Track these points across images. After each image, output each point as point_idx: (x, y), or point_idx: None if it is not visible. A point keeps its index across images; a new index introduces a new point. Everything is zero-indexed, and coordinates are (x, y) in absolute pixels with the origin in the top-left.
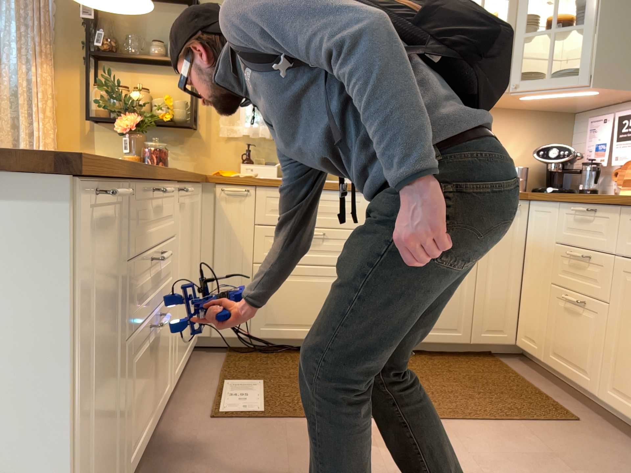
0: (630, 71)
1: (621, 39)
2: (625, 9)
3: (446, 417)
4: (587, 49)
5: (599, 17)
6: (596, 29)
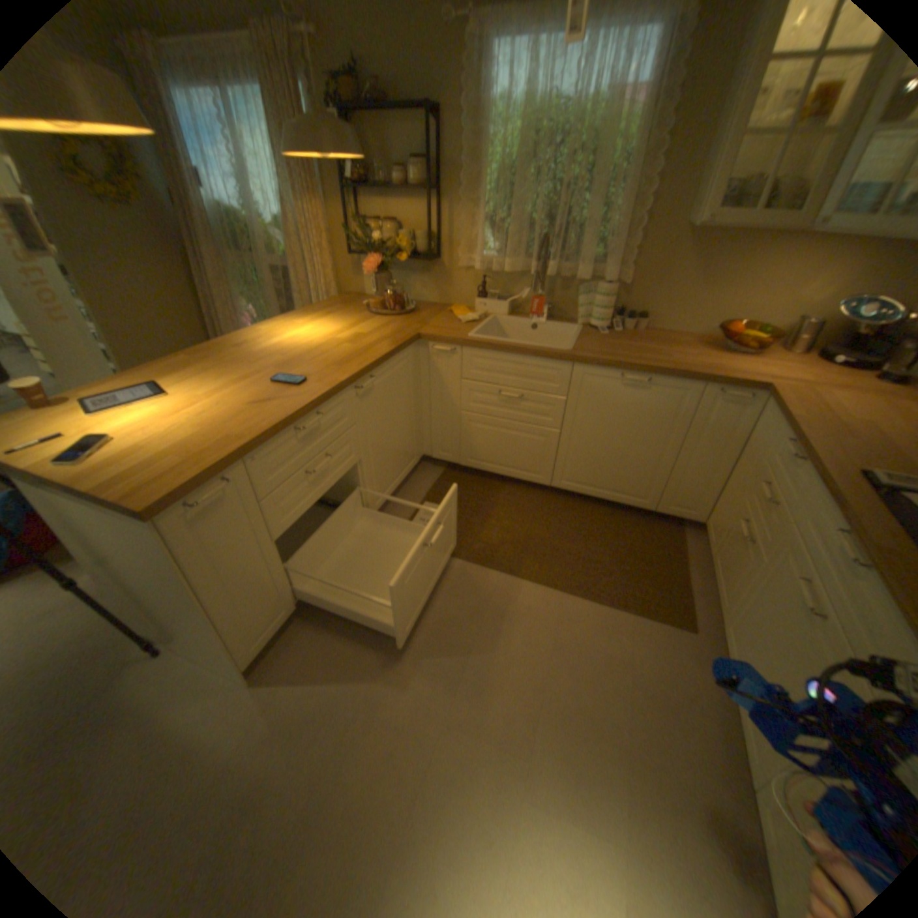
0: None
1: None
2: None
3: (571, 590)
4: None
5: None
6: None
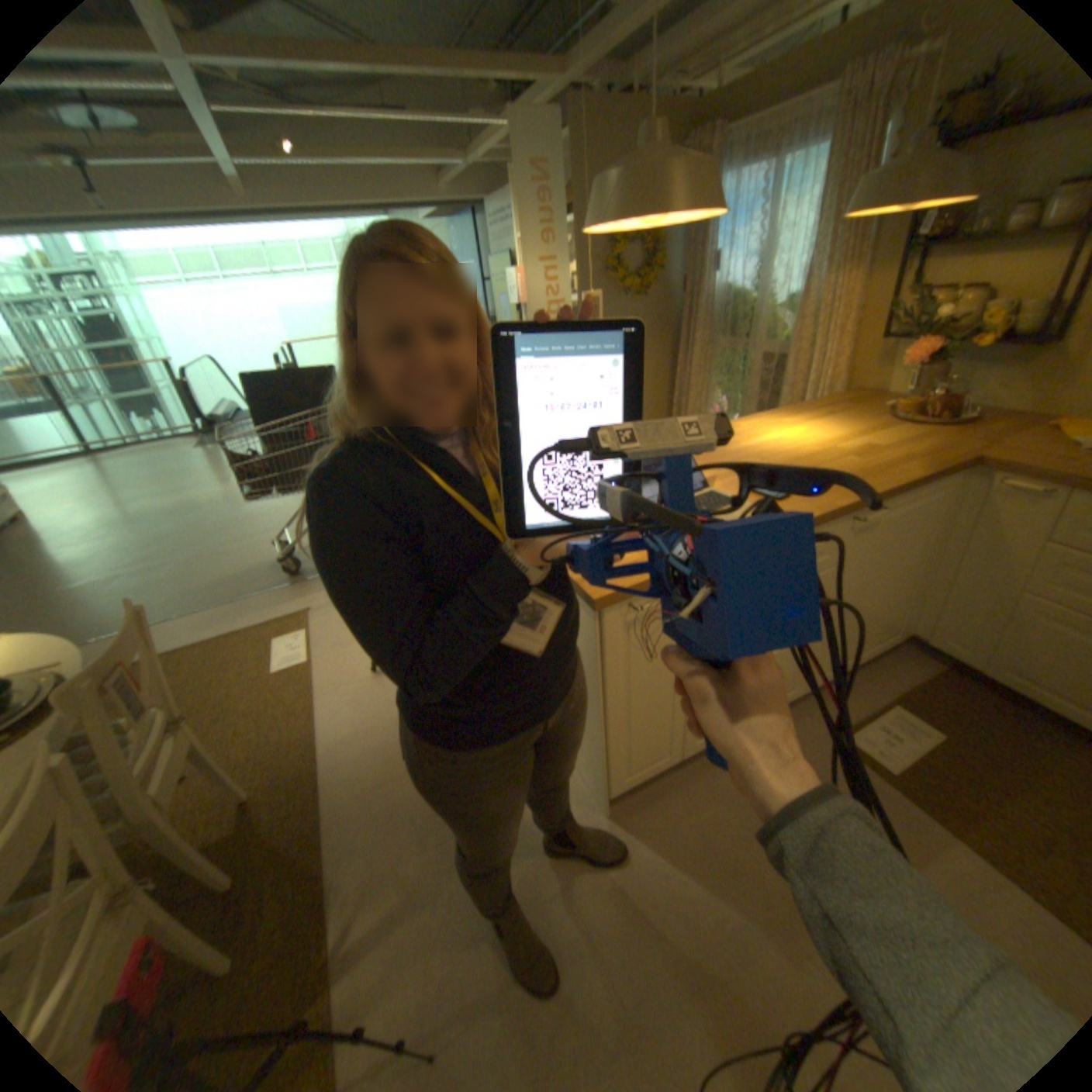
0: None
1: None
2: None
3: None
4: None
5: None
6: None
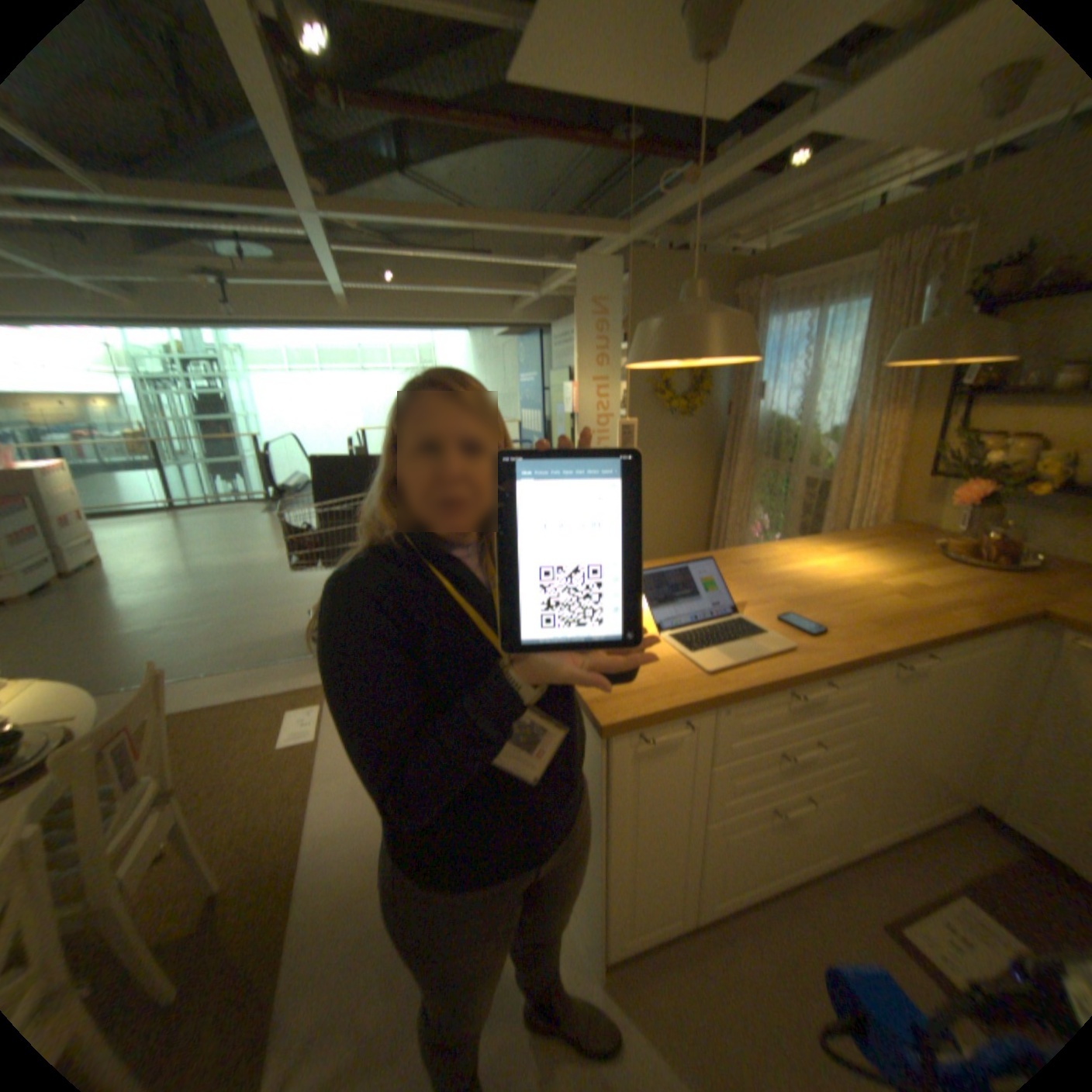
0: None
1: None
2: None
3: None
4: None
5: None
6: None
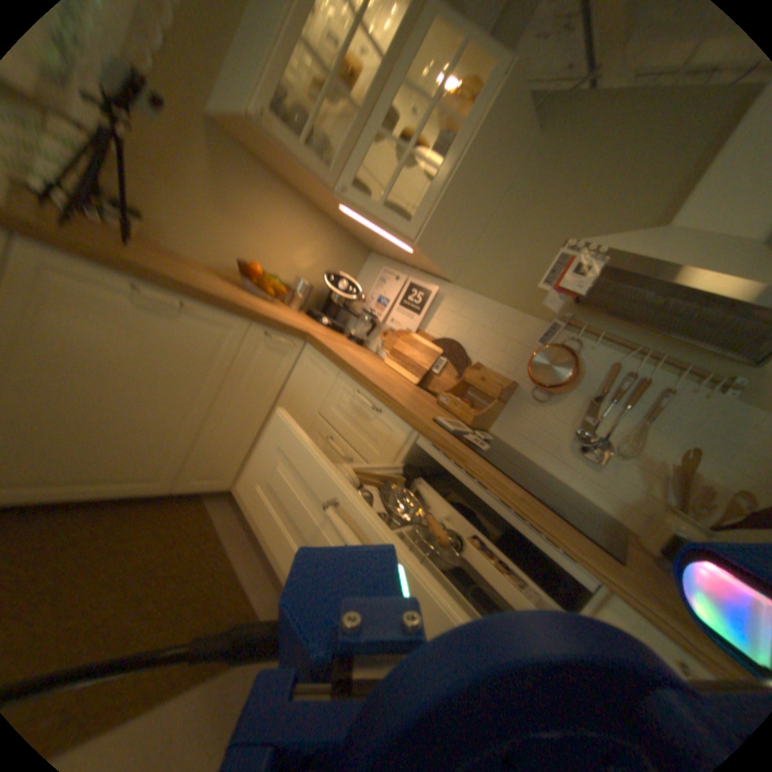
0: (446, 248)
1: (457, 209)
2: (474, 178)
3: None
4: (430, 197)
5: (456, 169)
6: (446, 180)
